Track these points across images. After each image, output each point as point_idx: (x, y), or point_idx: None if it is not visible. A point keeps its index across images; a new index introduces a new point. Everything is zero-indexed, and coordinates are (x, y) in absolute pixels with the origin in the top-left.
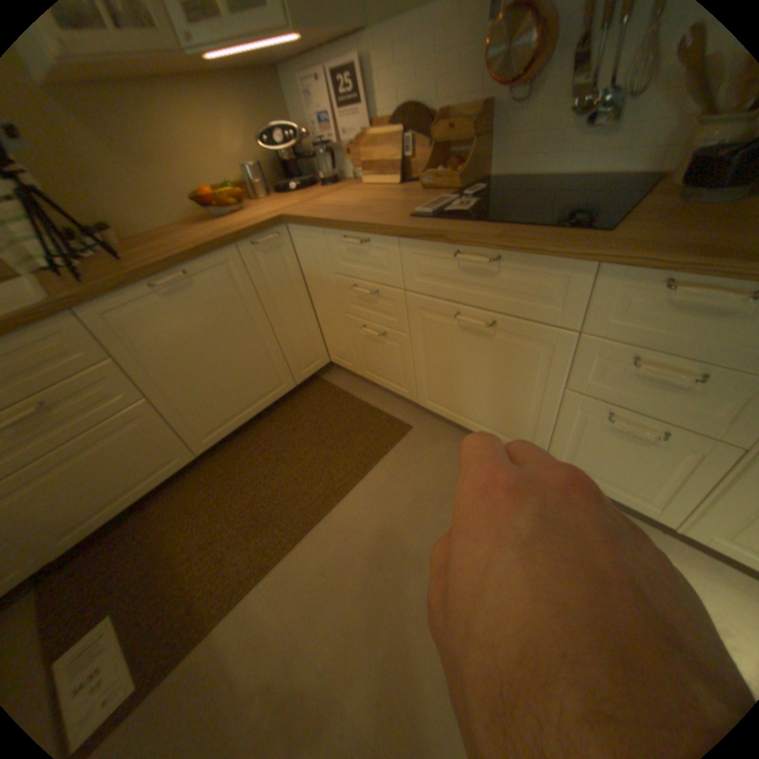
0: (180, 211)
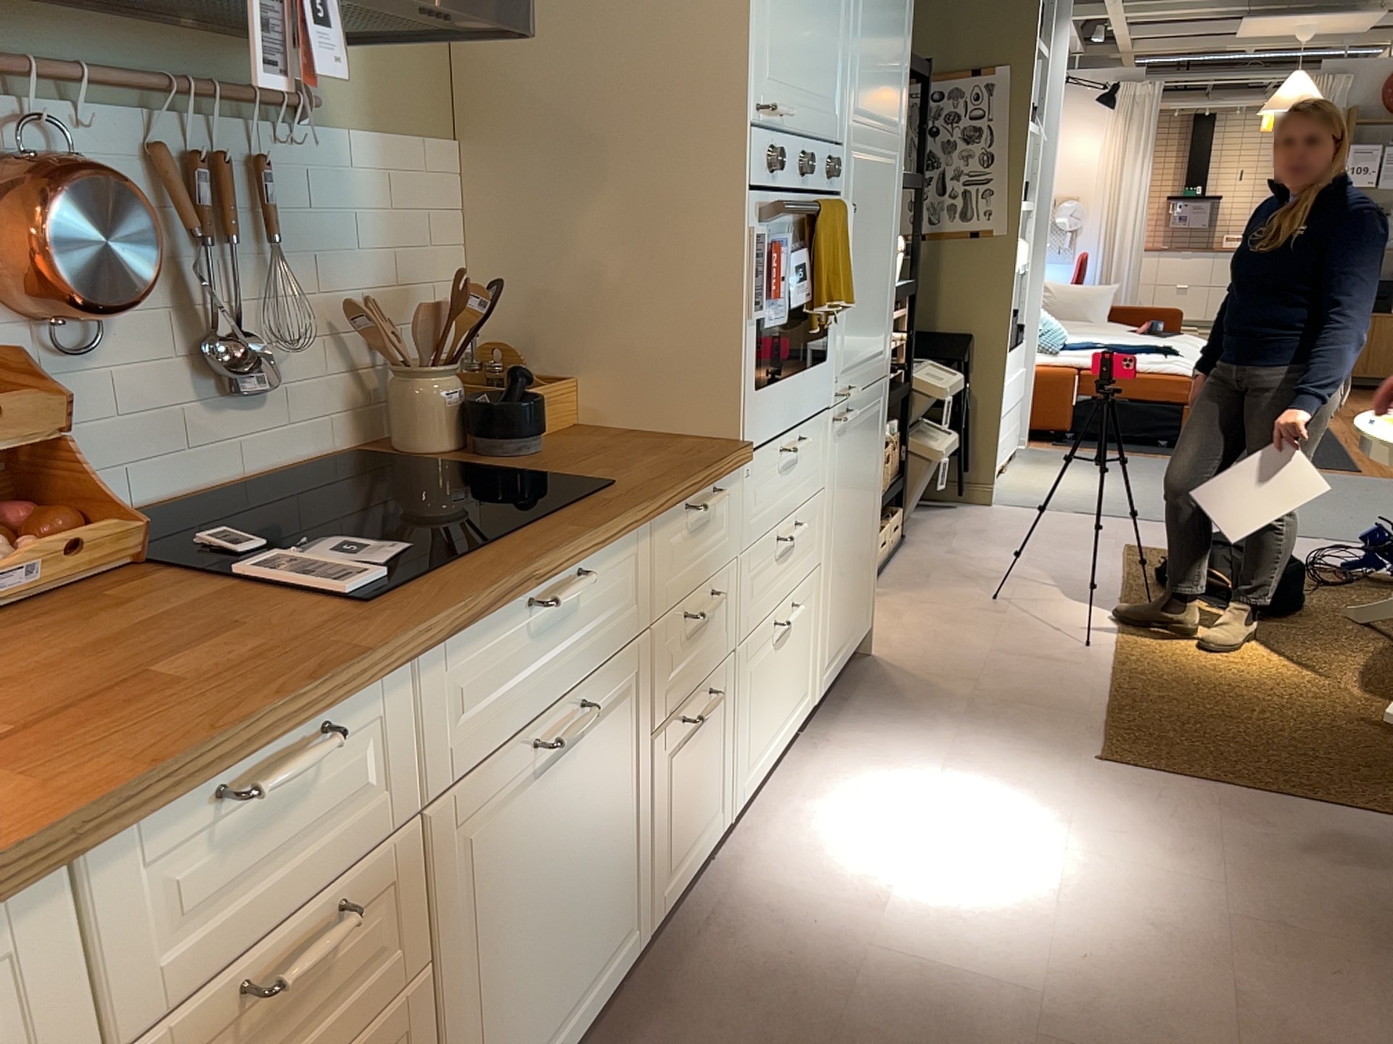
0: None
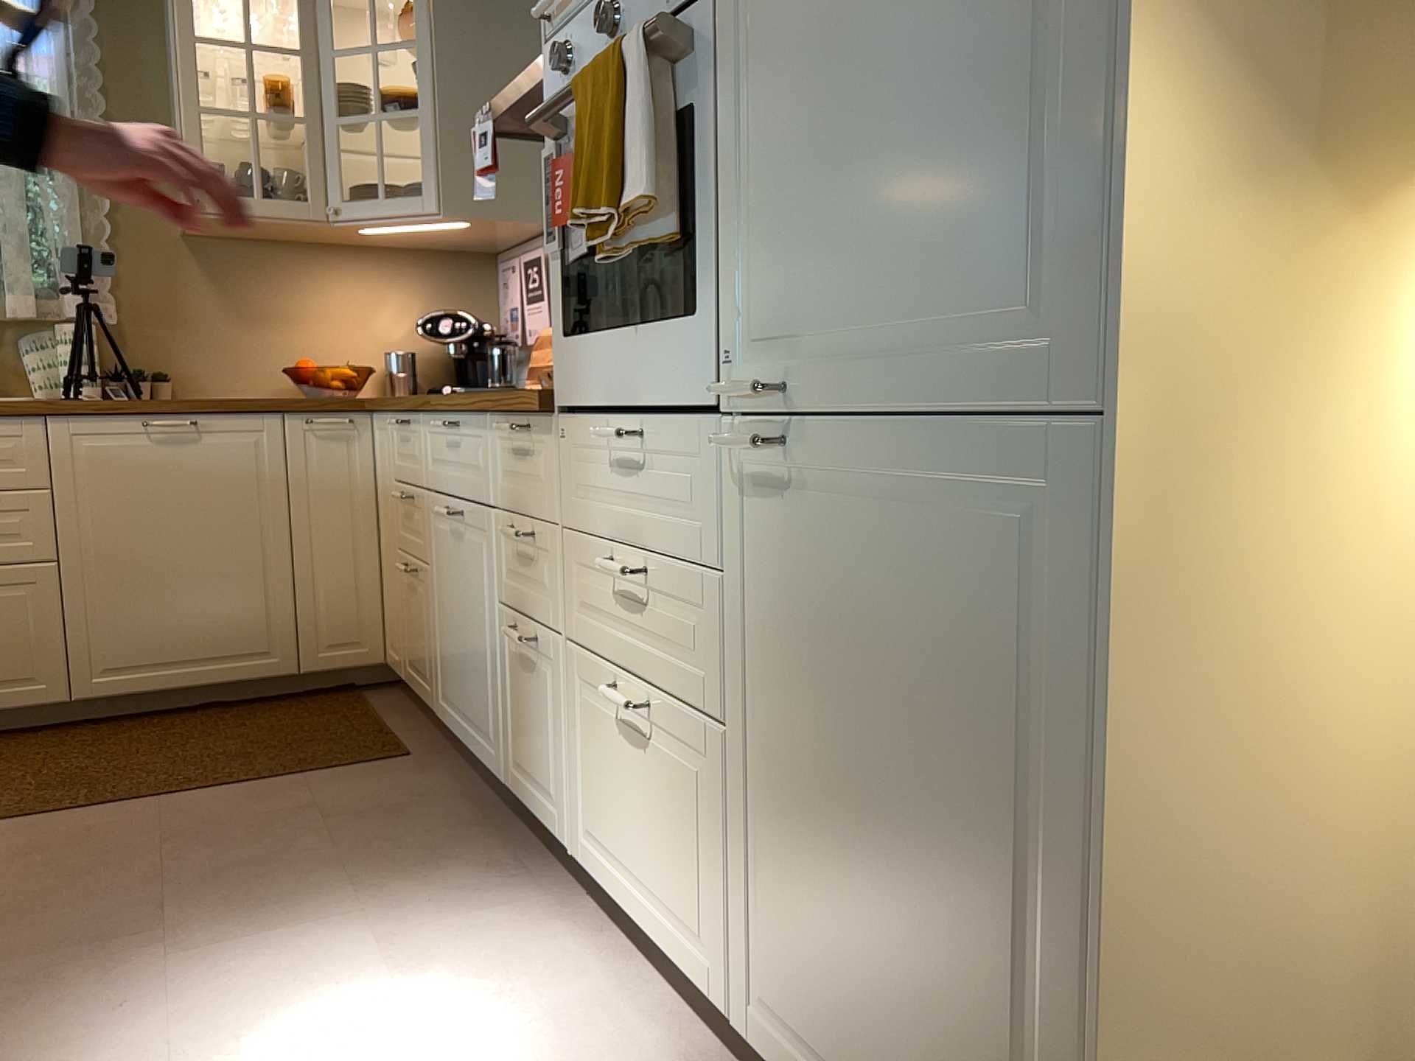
0: (274, 387)
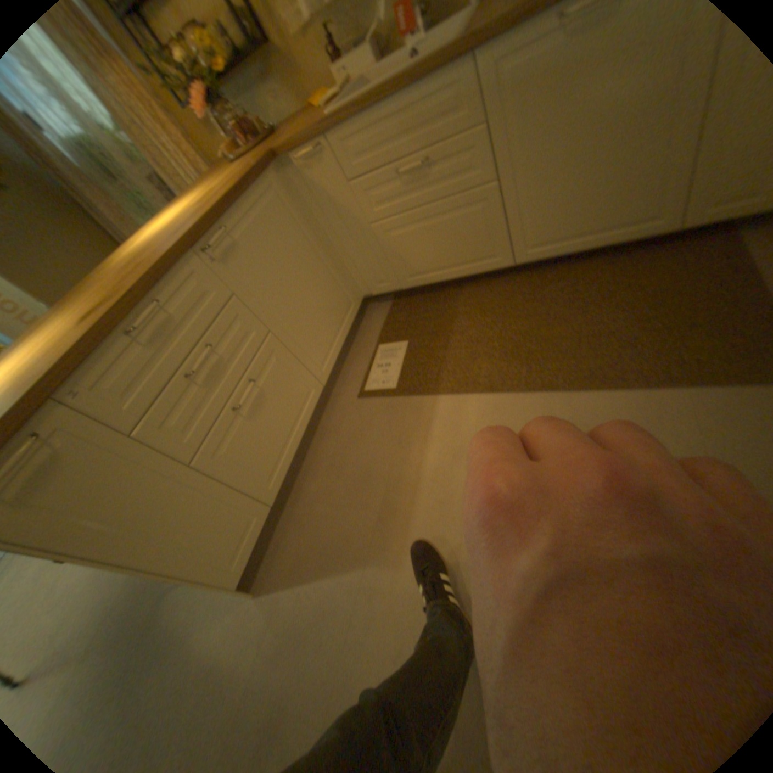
0: None
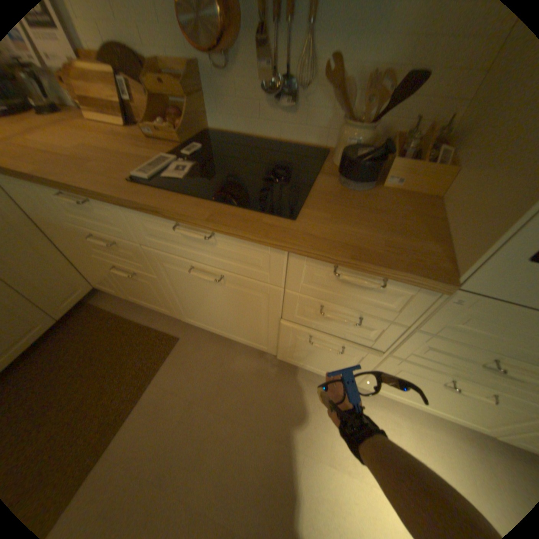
0: None
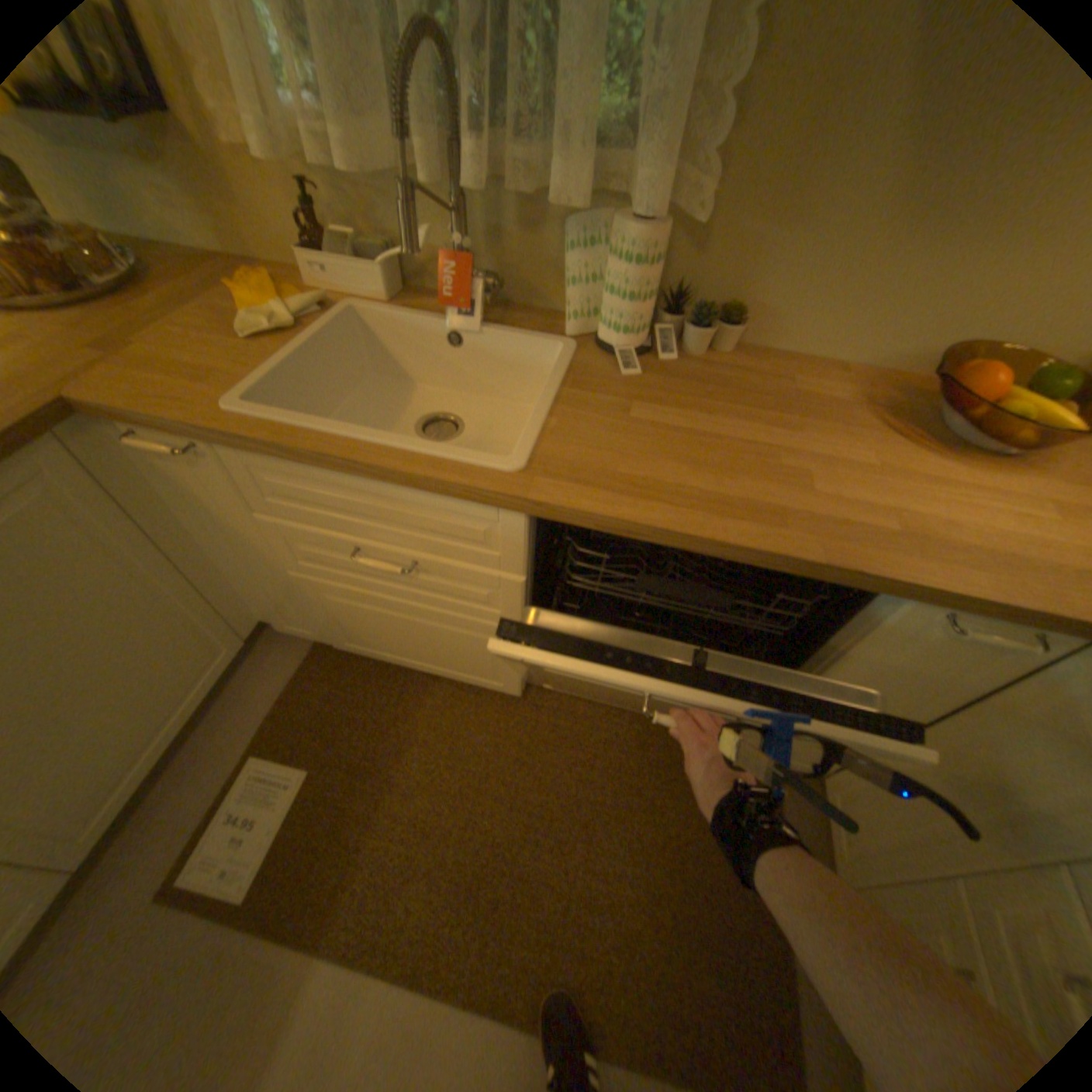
0: (893, 350)
